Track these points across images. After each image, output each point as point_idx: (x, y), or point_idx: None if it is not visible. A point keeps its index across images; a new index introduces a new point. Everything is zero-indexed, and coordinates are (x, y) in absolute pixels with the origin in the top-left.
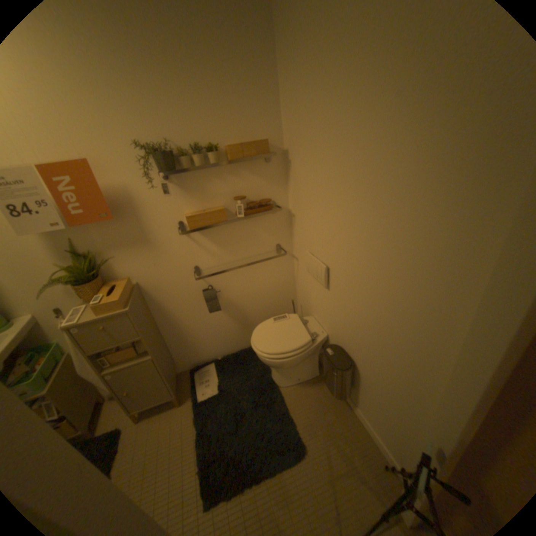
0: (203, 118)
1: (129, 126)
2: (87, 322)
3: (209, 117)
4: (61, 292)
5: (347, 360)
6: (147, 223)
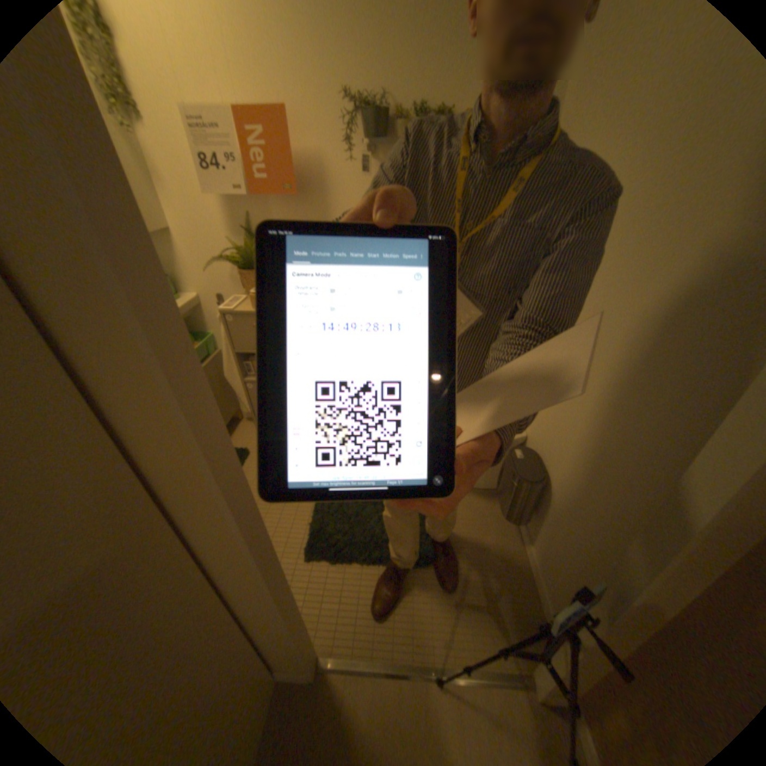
0: (444, 61)
1: (343, 65)
2: (242, 312)
3: (453, 60)
4: (226, 277)
5: (540, 473)
6: (332, 212)
